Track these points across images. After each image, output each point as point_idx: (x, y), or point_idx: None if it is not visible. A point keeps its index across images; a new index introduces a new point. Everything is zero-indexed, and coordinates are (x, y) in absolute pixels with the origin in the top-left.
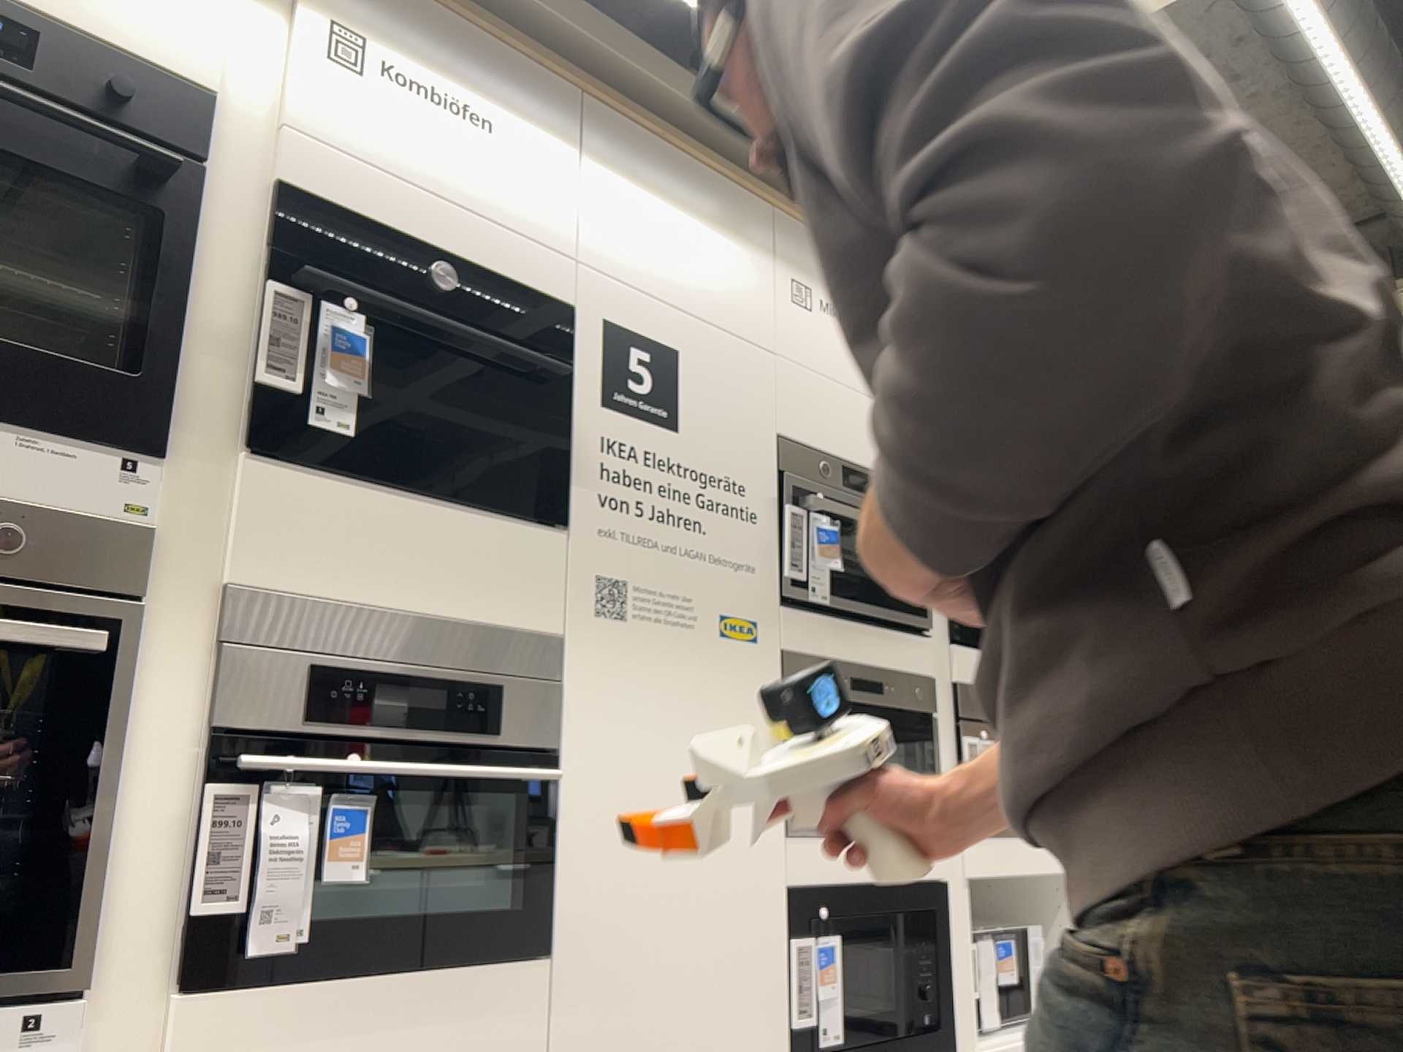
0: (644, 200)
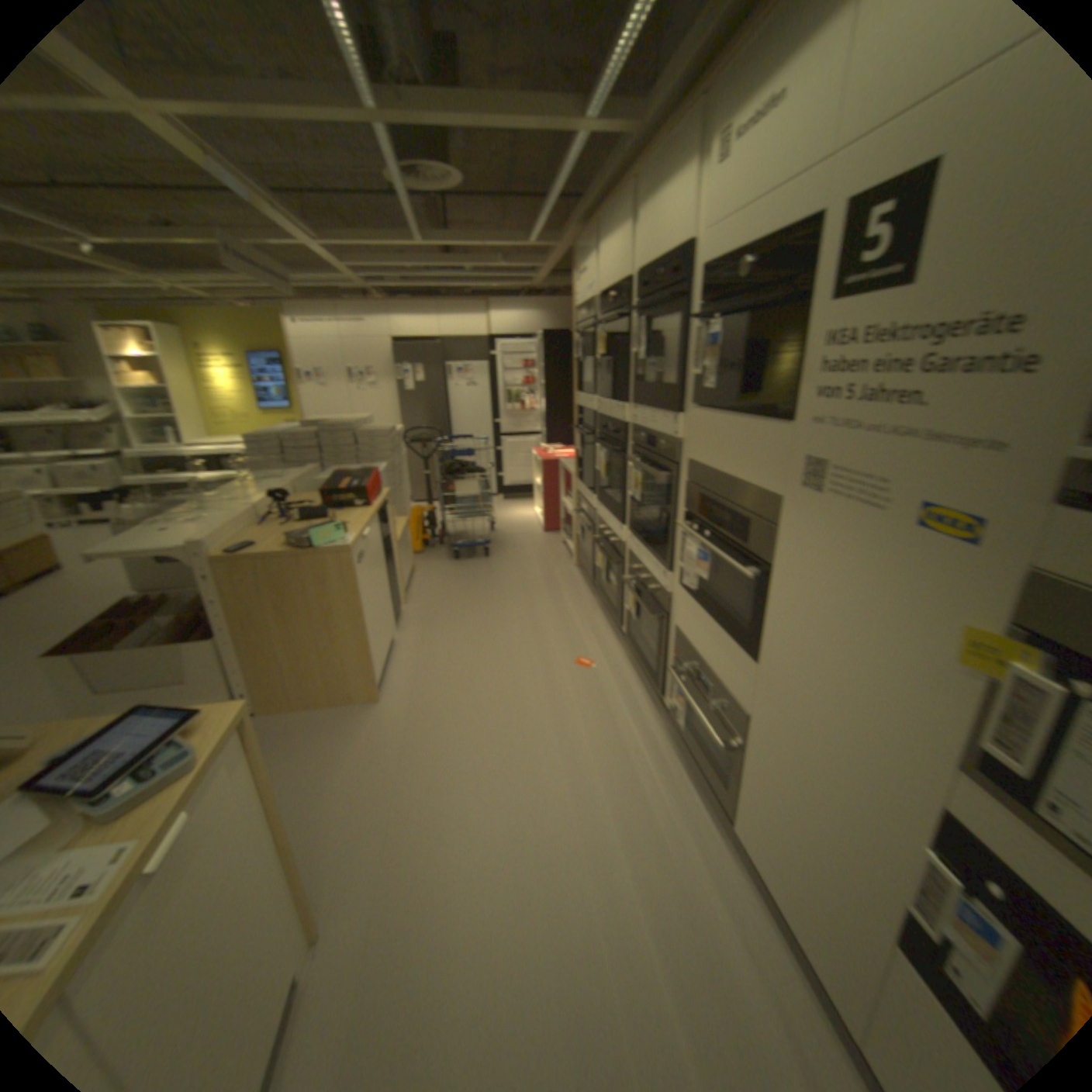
0: None
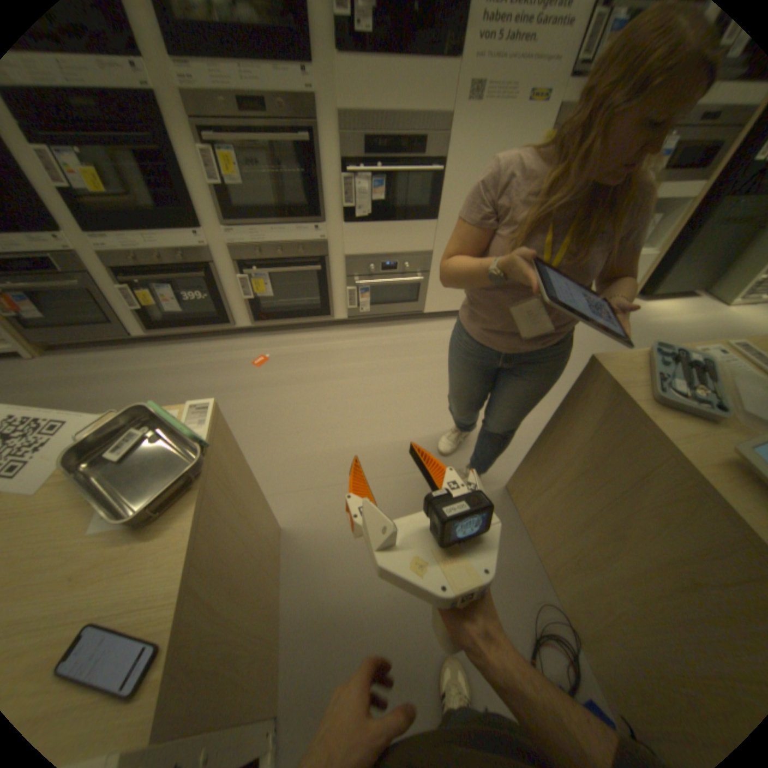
0: None
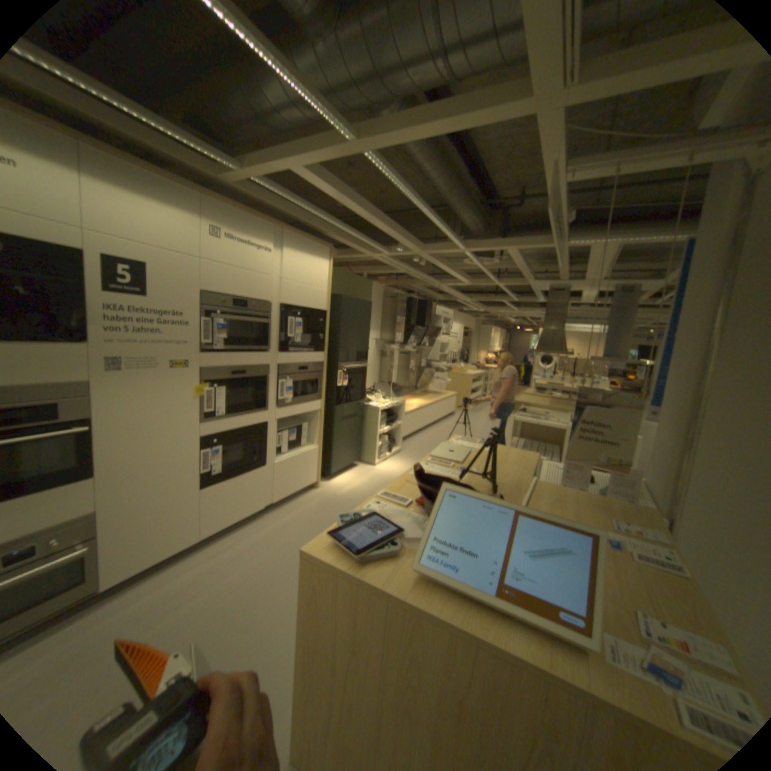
0: (122, 197)
